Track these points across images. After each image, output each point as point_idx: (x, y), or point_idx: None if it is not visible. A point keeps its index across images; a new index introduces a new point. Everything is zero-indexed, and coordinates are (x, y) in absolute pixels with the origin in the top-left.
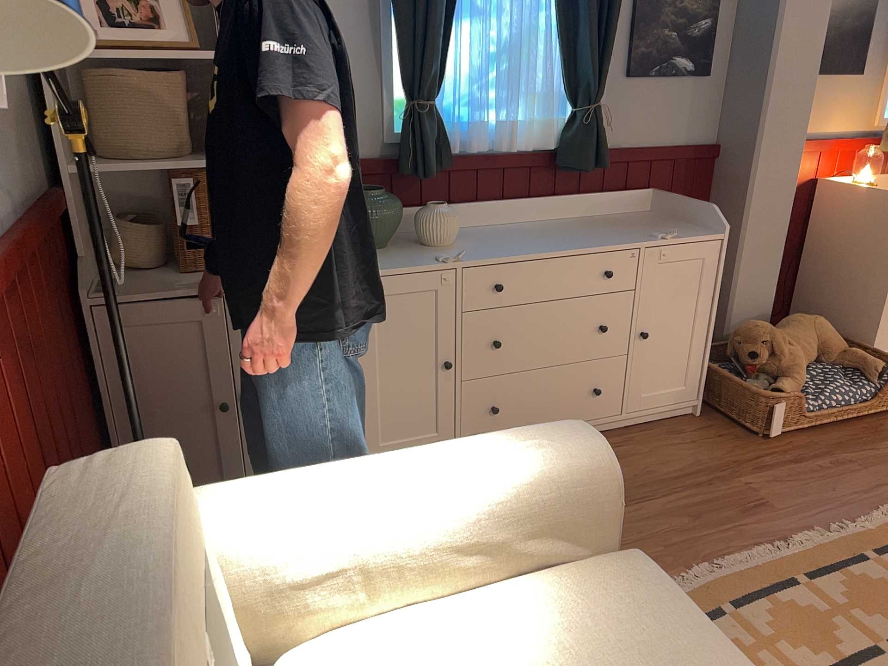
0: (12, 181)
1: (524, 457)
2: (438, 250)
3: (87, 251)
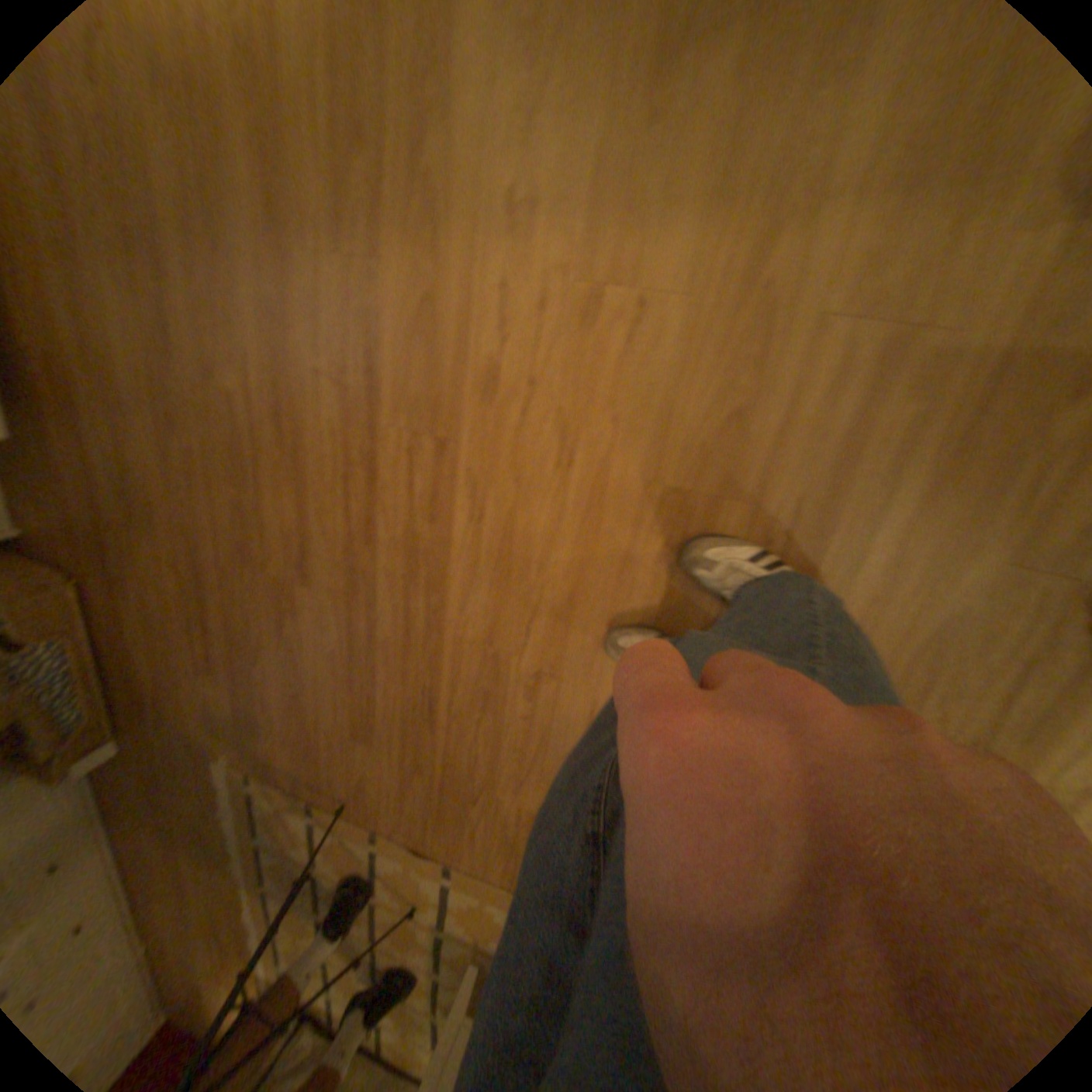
0: None
1: None
2: None
3: None
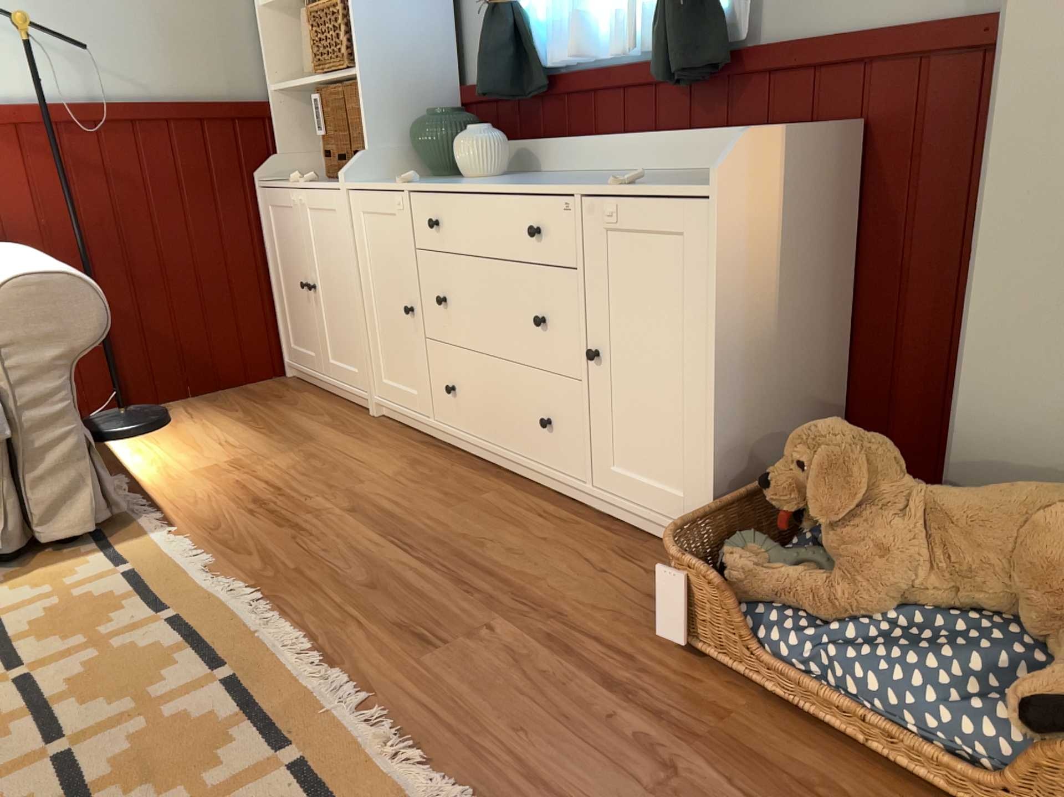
0: (165, 83)
1: (11, 269)
2: (447, 180)
3: (290, 154)
